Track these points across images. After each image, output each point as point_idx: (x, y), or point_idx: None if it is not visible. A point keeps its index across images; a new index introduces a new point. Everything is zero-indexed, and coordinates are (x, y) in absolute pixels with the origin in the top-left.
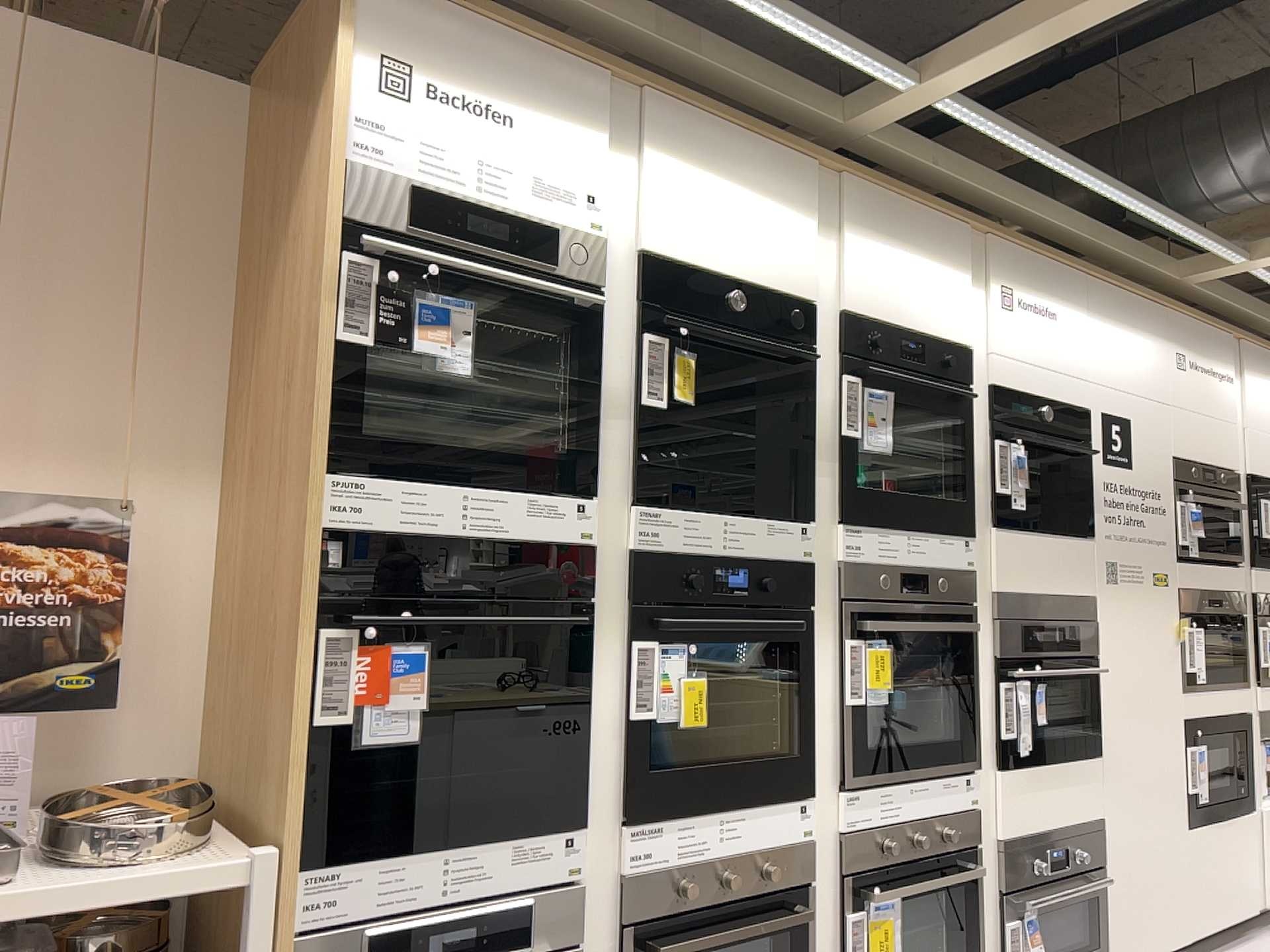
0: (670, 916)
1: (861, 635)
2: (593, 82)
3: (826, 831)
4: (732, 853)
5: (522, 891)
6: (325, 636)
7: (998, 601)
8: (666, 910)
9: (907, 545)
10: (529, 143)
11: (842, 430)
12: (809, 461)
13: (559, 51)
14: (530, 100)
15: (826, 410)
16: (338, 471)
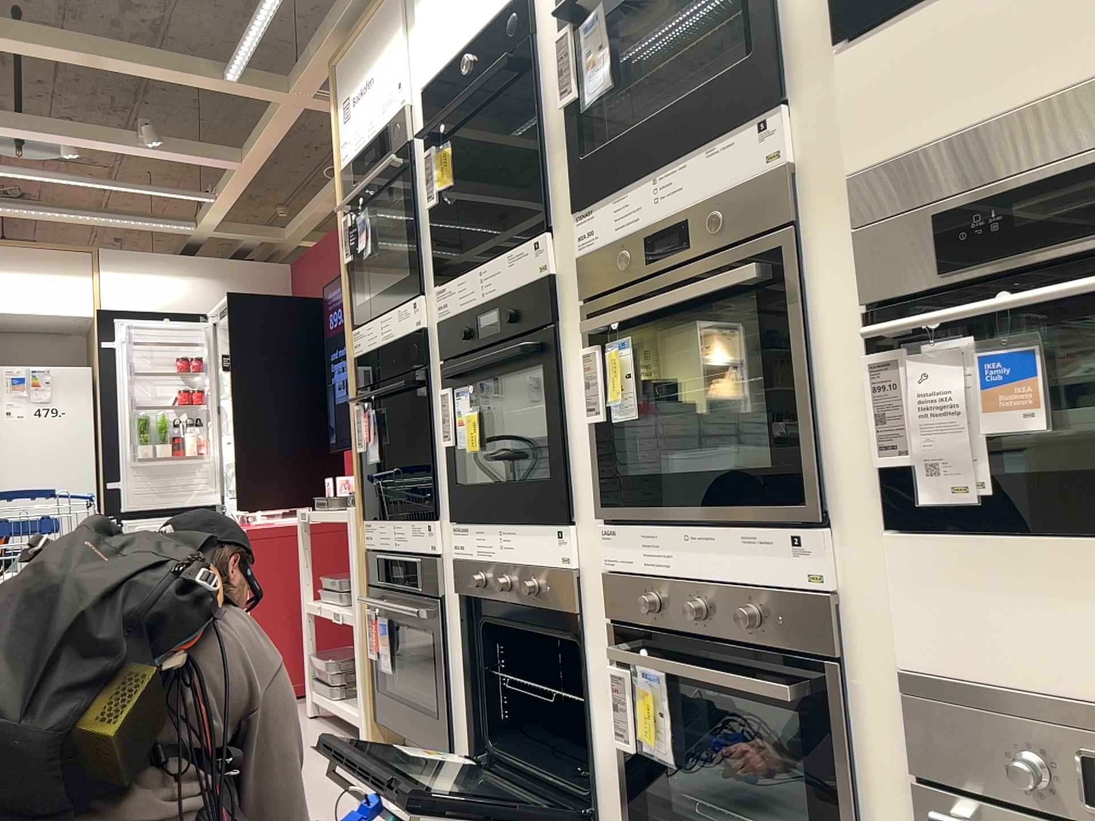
0: (482, 602)
1: (604, 338)
2: (391, 4)
3: (596, 568)
4: (508, 564)
5: (416, 555)
6: (354, 410)
7: (855, 193)
8: (475, 596)
9: (651, 193)
10: (377, 86)
11: (563, 104)
12: (541, 165)
13: (378, 8)
14: (375, 57)
15: (553, 93)
16: (360, 327)
